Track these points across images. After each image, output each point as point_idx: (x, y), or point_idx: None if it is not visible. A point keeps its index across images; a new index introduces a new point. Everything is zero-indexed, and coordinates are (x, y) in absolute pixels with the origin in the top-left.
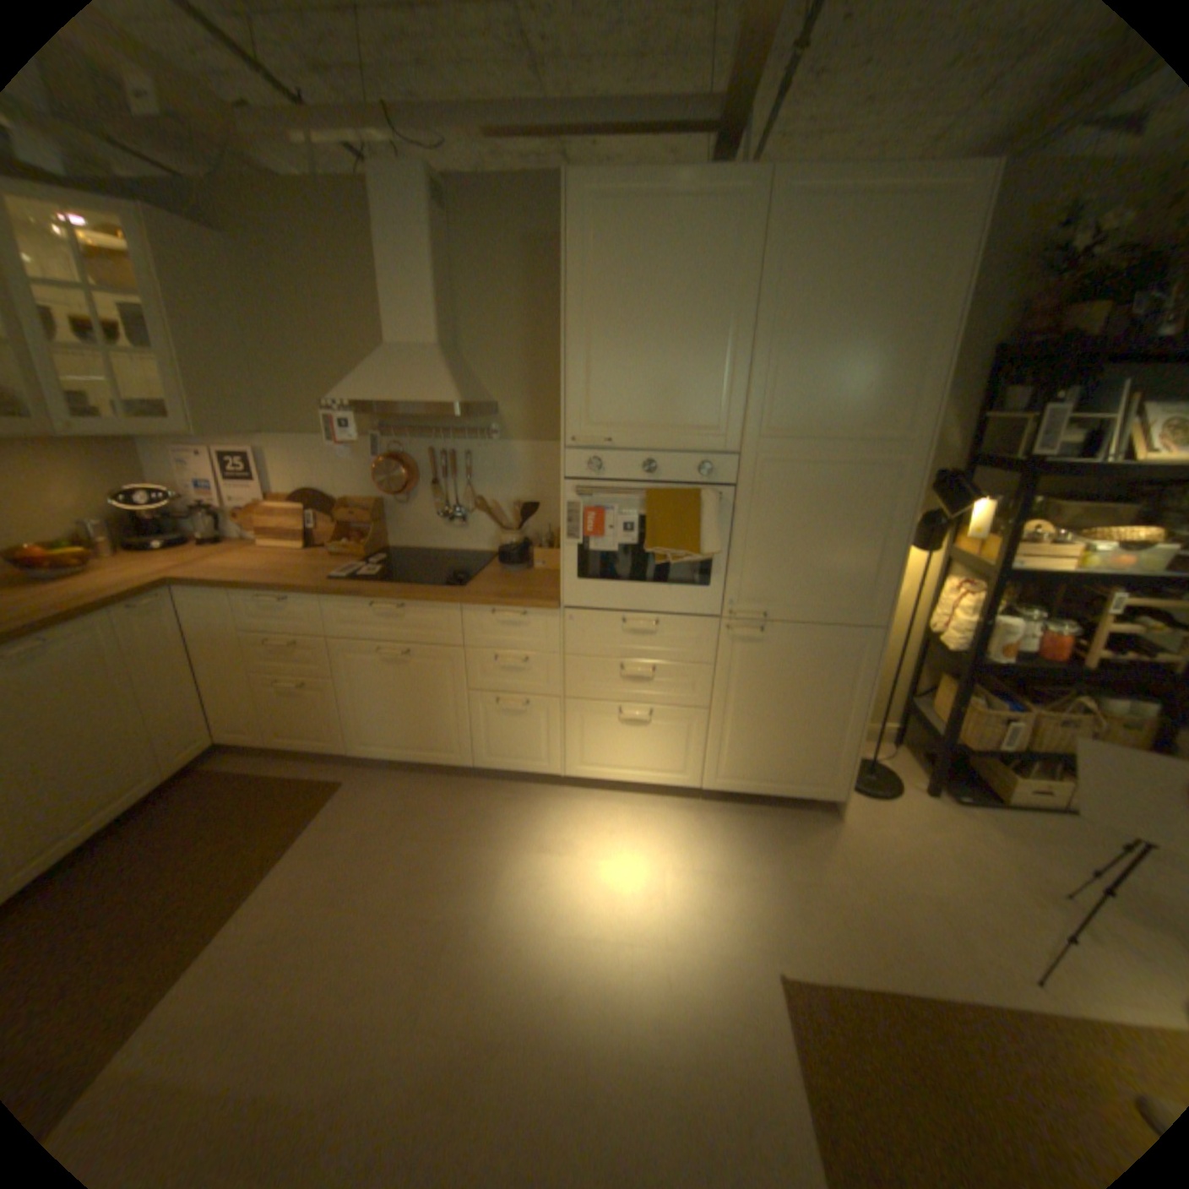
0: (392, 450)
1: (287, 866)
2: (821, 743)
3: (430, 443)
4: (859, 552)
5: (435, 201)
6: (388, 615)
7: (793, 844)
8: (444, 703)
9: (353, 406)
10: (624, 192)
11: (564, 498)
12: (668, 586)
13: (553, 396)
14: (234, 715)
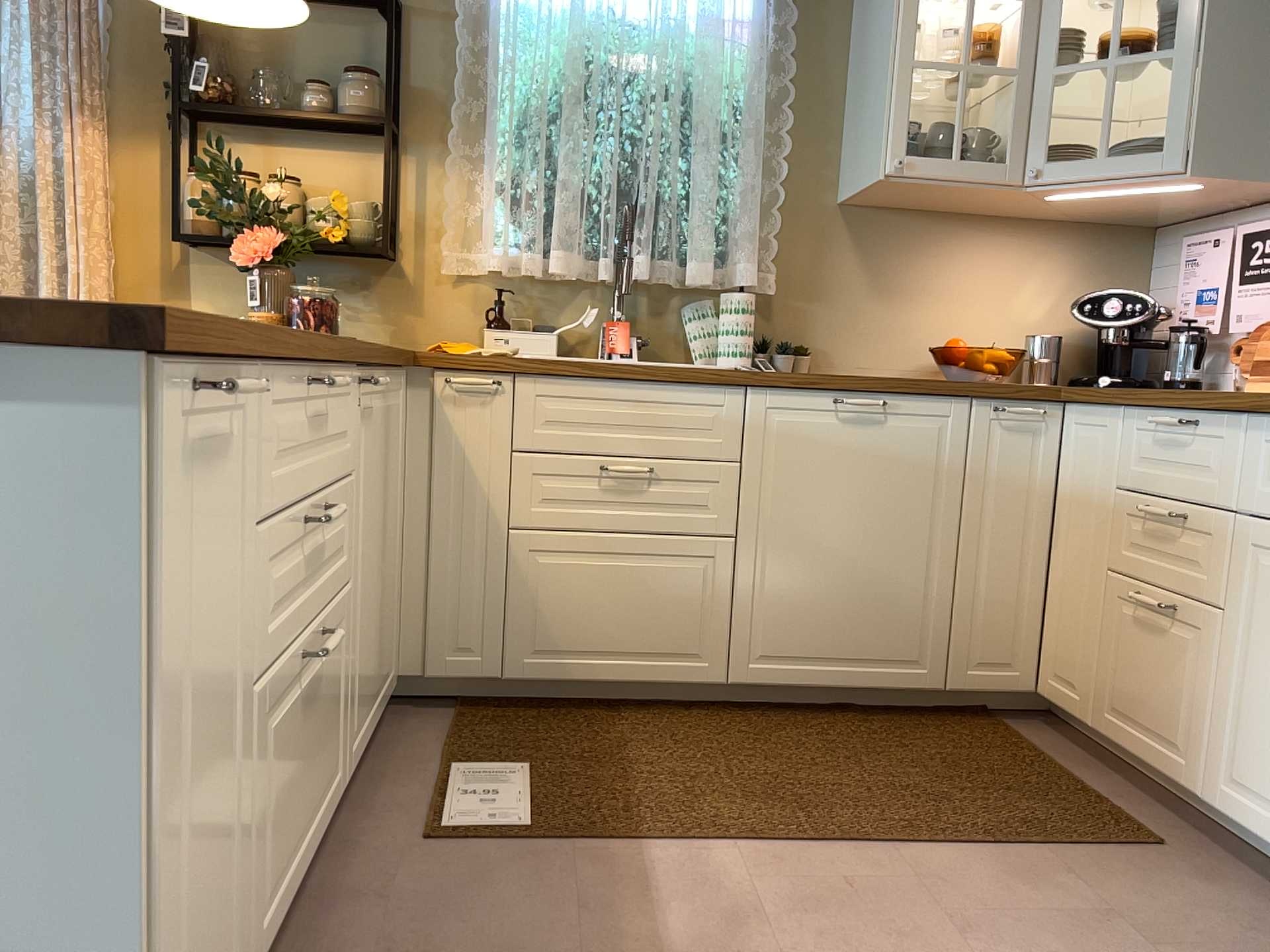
0: None
1: (971, 859)
2: None
3: None
4: None
5: None
6: None
7: None
8: None
9: None
10: None
11: None
12: None
13: None
14: (1074, 645)
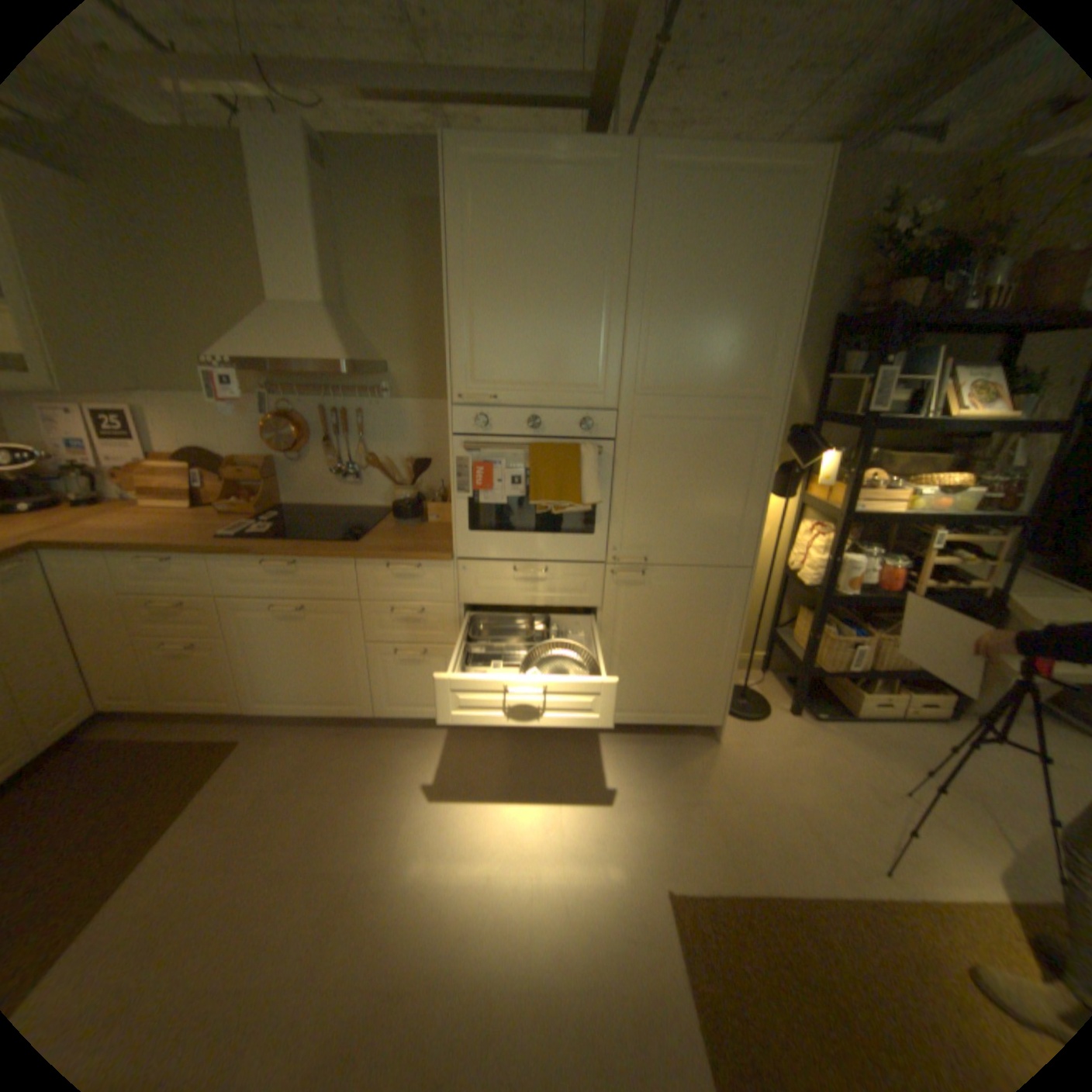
0: (282, 409)
1: (178, 833)
2: (699, 675)
3: (320, 402)
4: (727, 500)
5: (315, 161)
6: (280, 573)
7: (677, 768)
8: (342, 658)
9: (239, 364)
10: (501, 158)
11: (454, 453)
12: (556, 535)
13: (441, 356)
14: (118, 682)
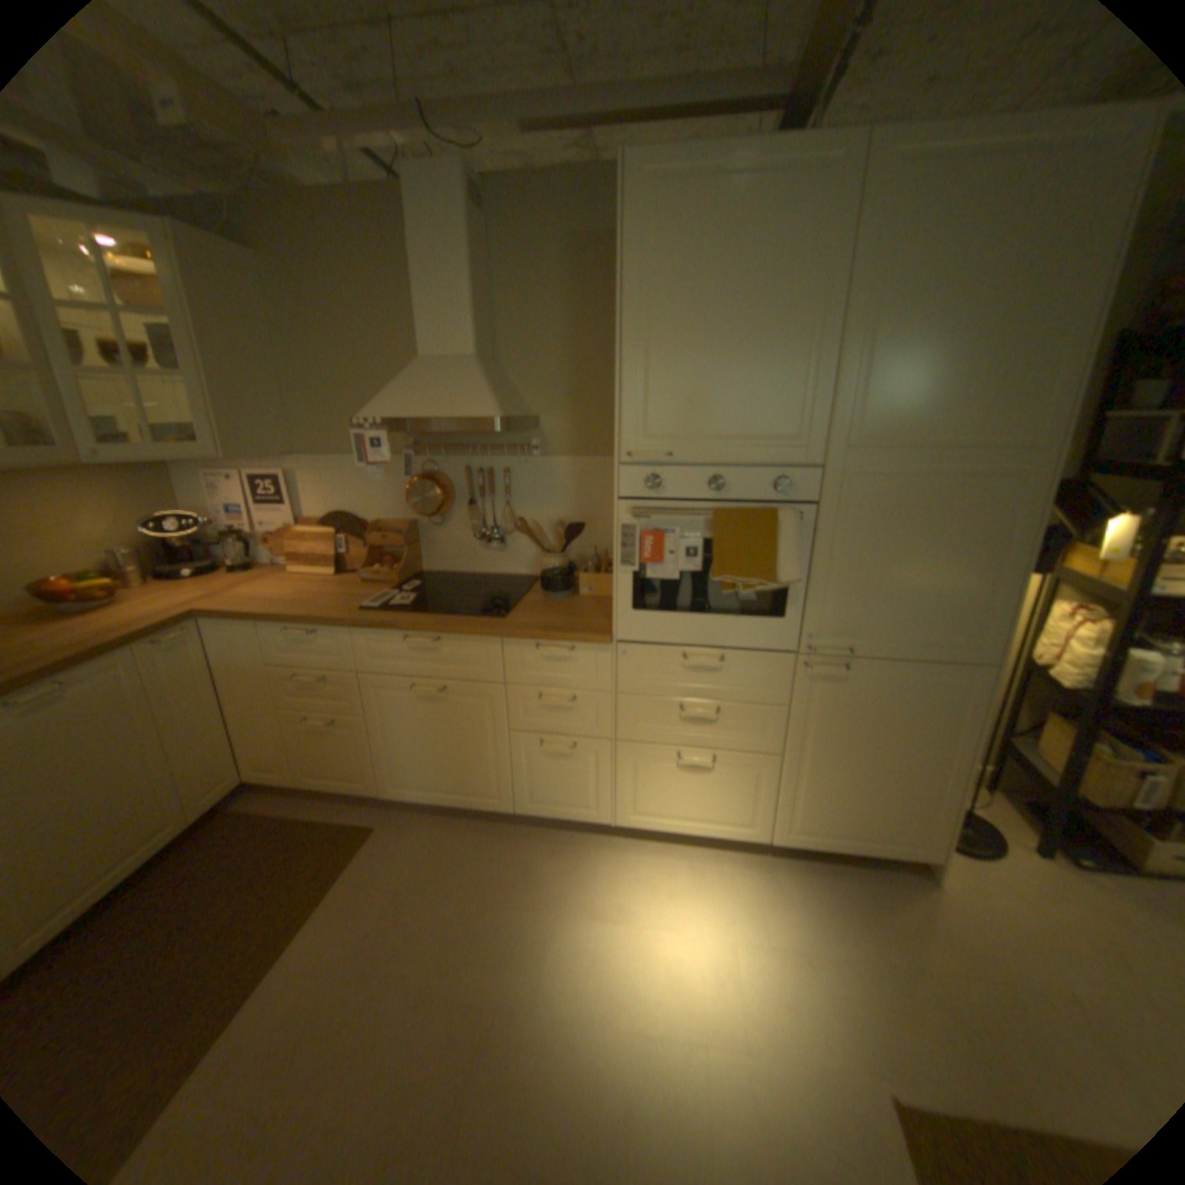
0: (428, 470)
1: (314, 929)
2: (917, 799)
3: (467, 461)
4: (969, 578)
5: (474, 202)
6: (423, 650)
7: (885, 916)
8: (484, 745)
9: (387, 423)
10: (692, 171)
11: (619, 520)
12: (737, 618)
13: (599, 407)
14: (263, 753)
